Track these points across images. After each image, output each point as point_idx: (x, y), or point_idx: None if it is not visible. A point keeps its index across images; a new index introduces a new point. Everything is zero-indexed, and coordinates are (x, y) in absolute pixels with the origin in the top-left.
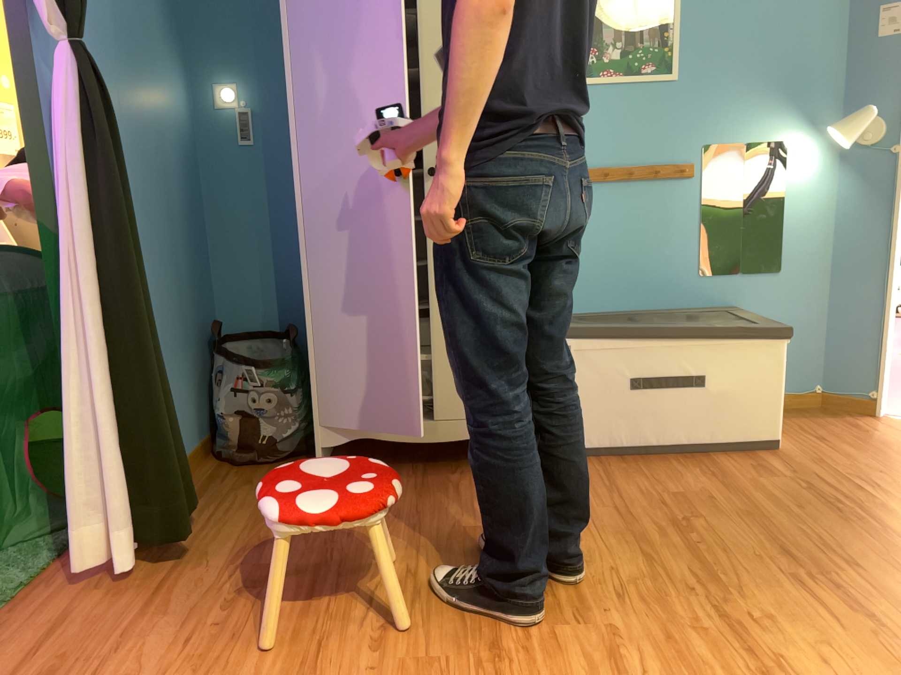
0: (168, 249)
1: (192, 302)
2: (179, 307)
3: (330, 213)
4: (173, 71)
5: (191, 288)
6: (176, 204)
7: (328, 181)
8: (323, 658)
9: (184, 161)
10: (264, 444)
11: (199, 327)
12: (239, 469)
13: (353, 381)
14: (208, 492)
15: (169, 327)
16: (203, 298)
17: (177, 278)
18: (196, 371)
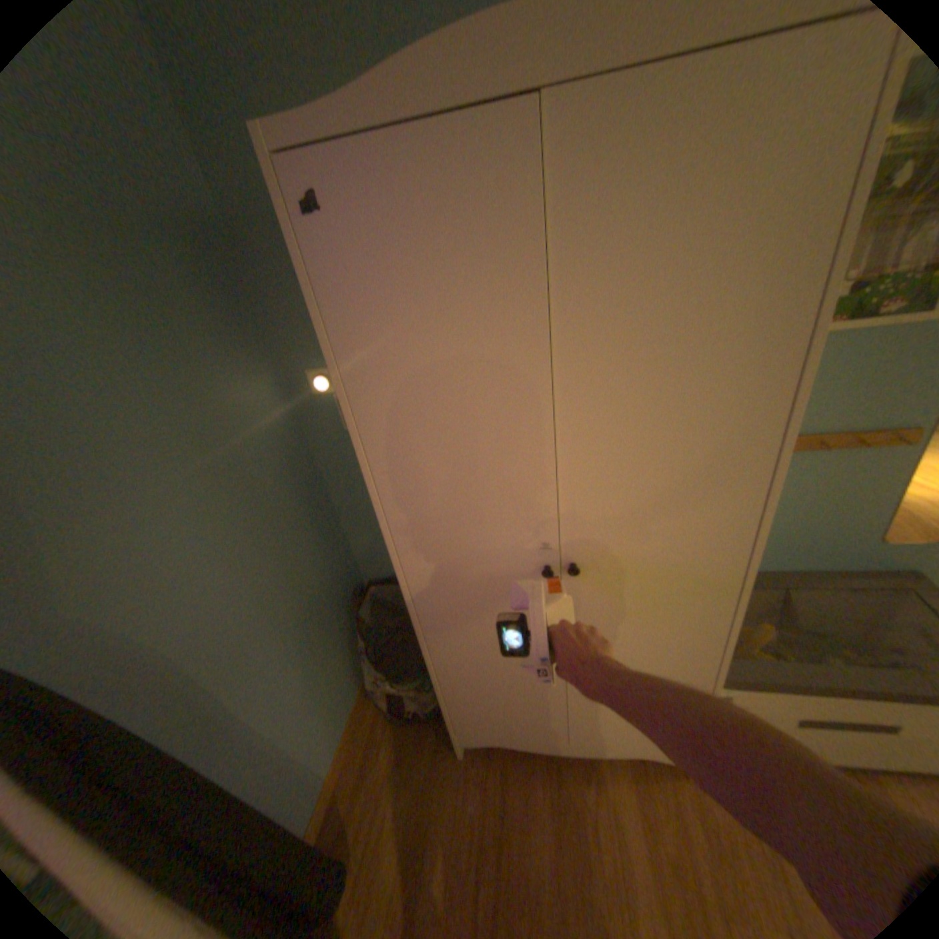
0: (284, 591)
1: (325, 599)
2: (311, 624)
3: (447, 597)
4: (243, 387)
5: (320, 589)
6: (283, 533)
7: (440, 569)
8: None
9: (283, 475)
10: (411, 720)
11: (337, 609)
12: (392, 744)
13: (489, 716)
14: (365, 798)
15: (302, 660)
16: (336, 578)
17: (301, 604)
18: (342, 650)
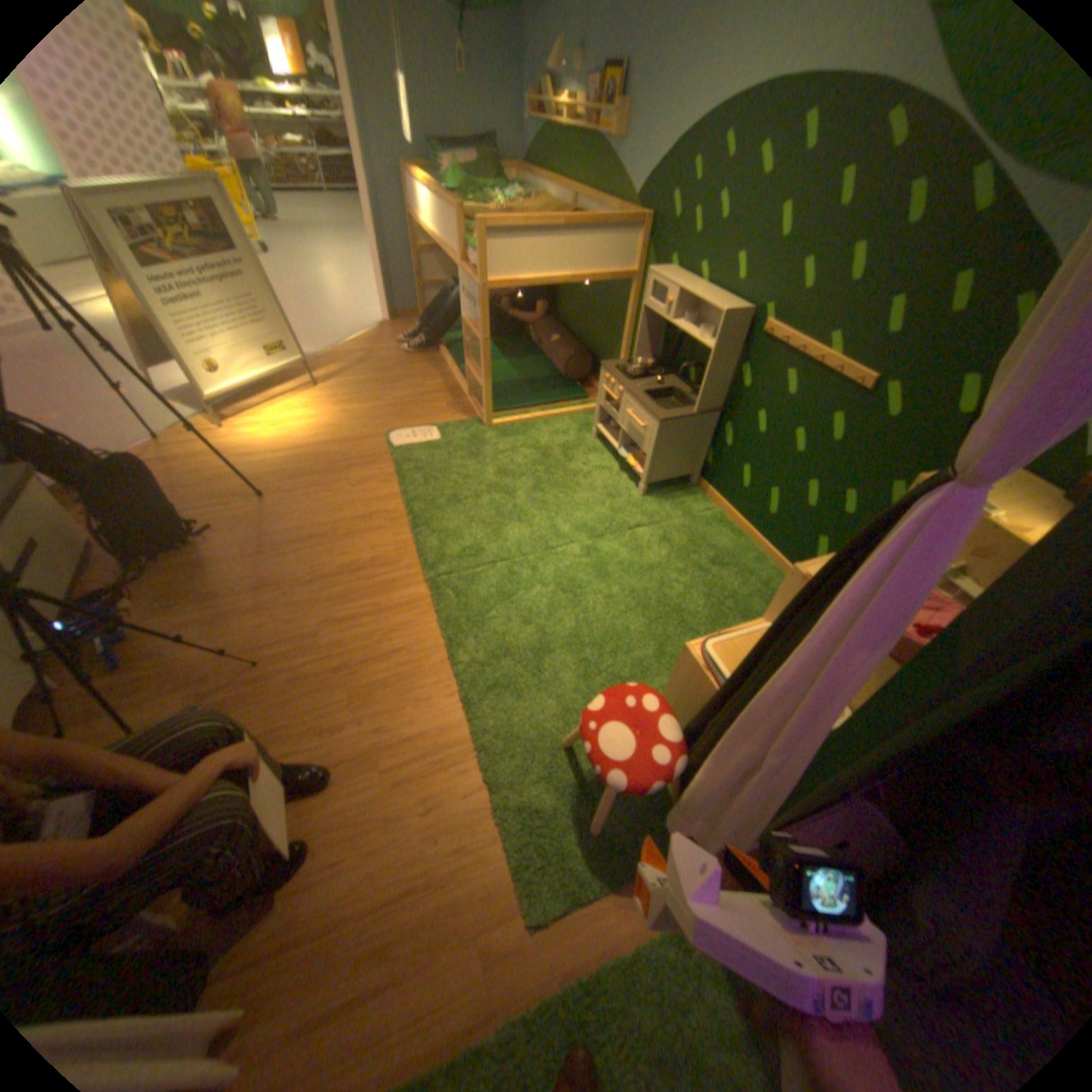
0: None
1: None
2: None
3: None
4: None
5: None
6: None
7: None
8: (346, 746)
9: None
10: None
11: None
12: None
13: None
14: None
15: None
16: None
17: None
18: None
